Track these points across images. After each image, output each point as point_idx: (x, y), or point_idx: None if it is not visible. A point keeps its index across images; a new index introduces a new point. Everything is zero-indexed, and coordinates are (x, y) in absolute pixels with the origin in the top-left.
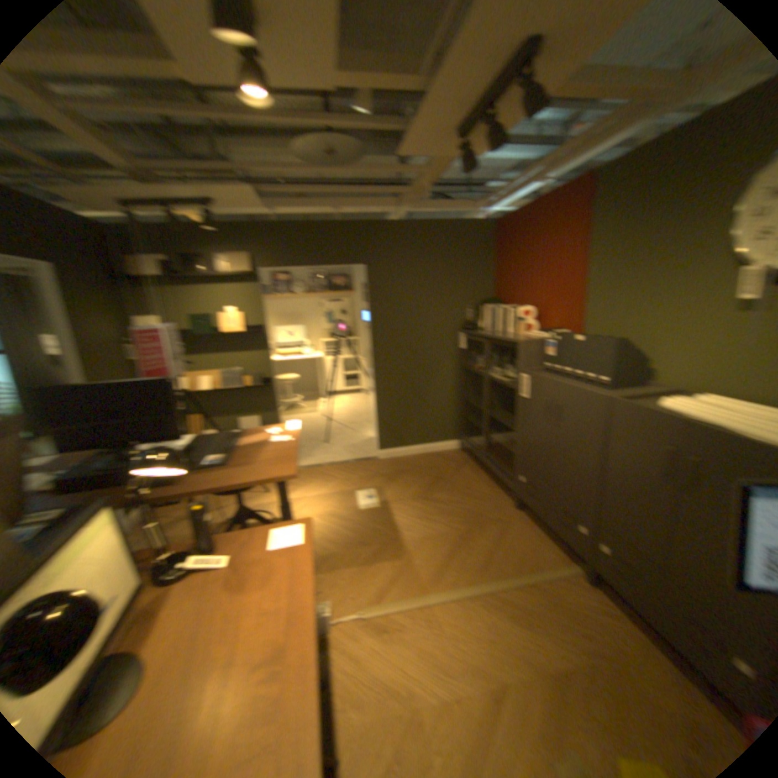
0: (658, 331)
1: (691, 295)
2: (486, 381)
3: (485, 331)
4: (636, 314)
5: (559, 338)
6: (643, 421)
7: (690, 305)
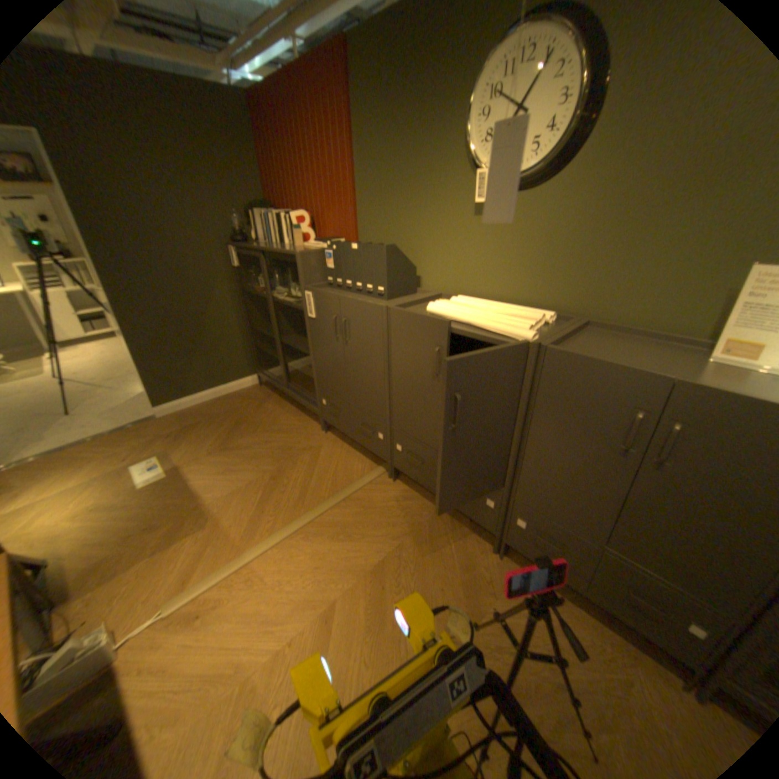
0: (420, 238)
1: (442, 199)
2: (272, 303)
3: (259, 243)
4: (401, 220)
5: (336, 248)
6: (415, 328)
7: (442, 210)
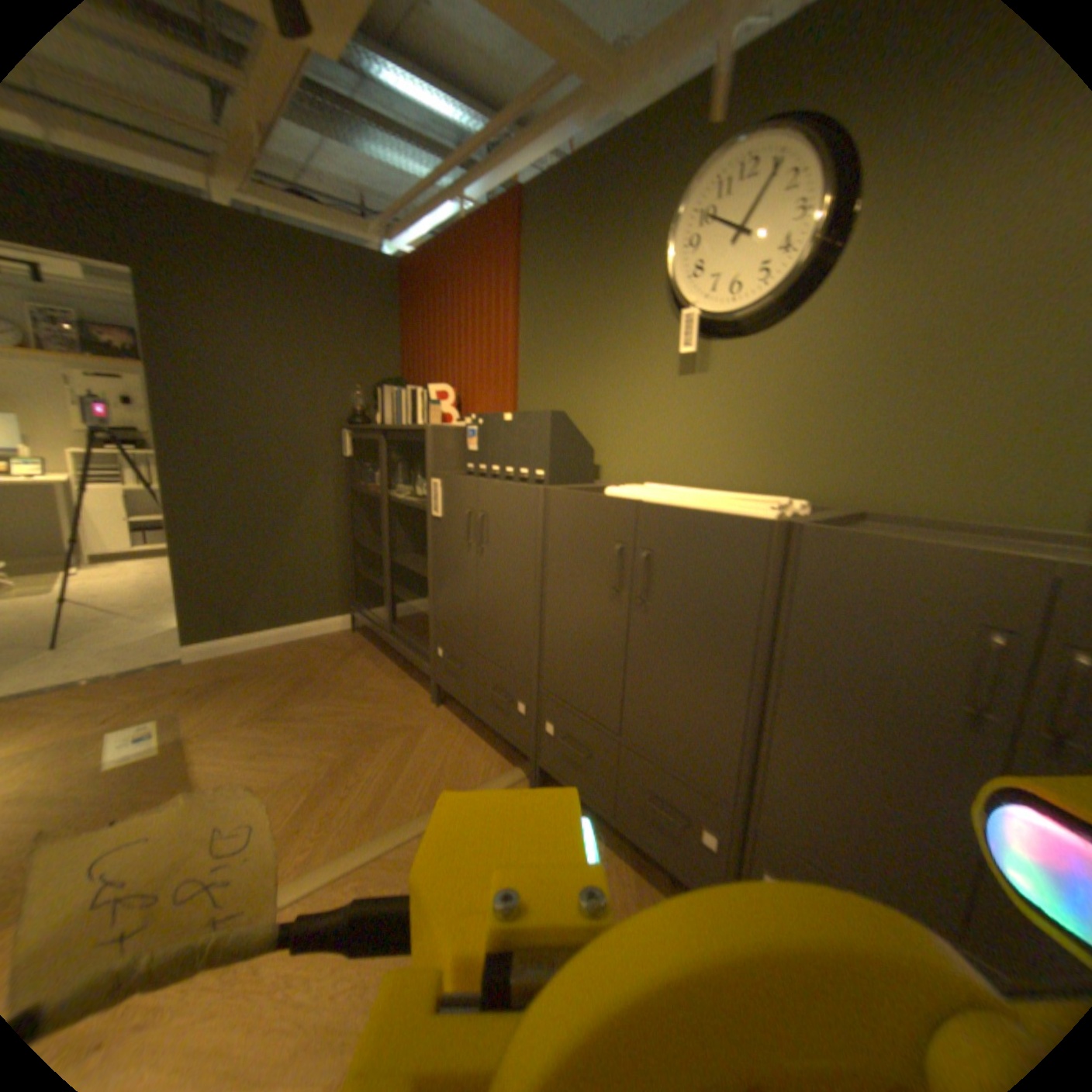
0: (601, 412)
1: (634, 358)
2: (386, 506)
3: (383, 426)
4: (576, 390)
5: (482, 421)
6: (585, 517)
7: (633, 372)
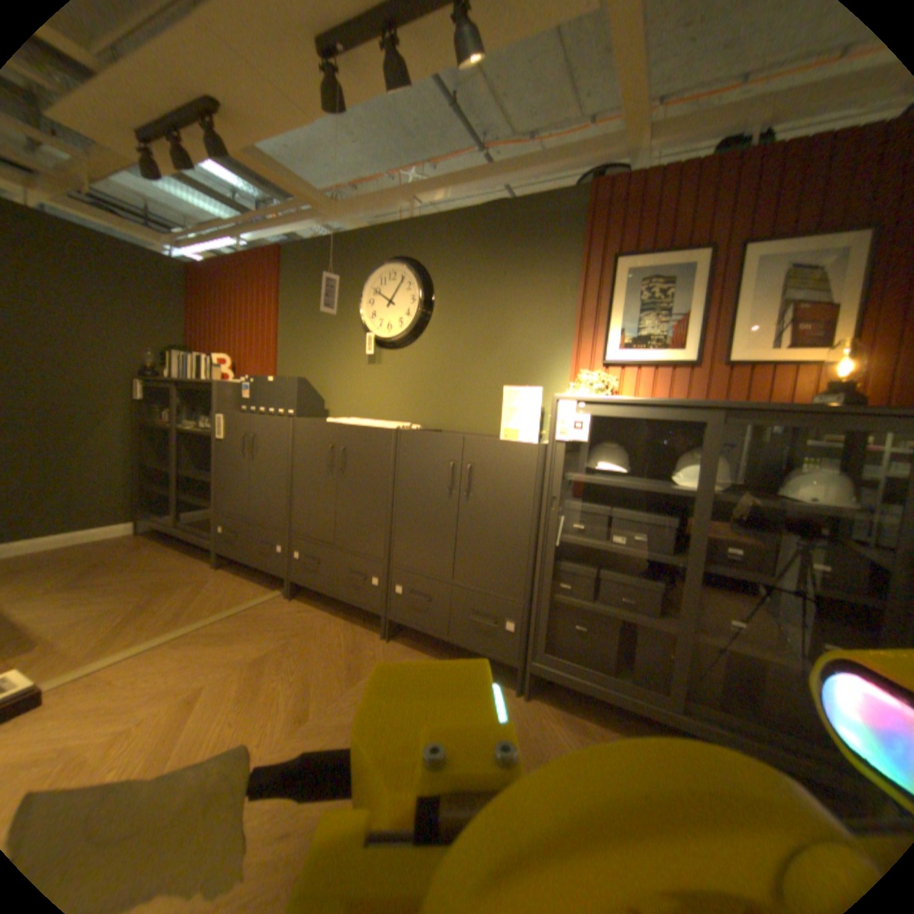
0: (329, 378)
1: (346, 351)
2: (173, 435)
3: (171, 379)
4: (315, 365)
5: (254, 379)
6: (315, 431)
7: (346, 358)
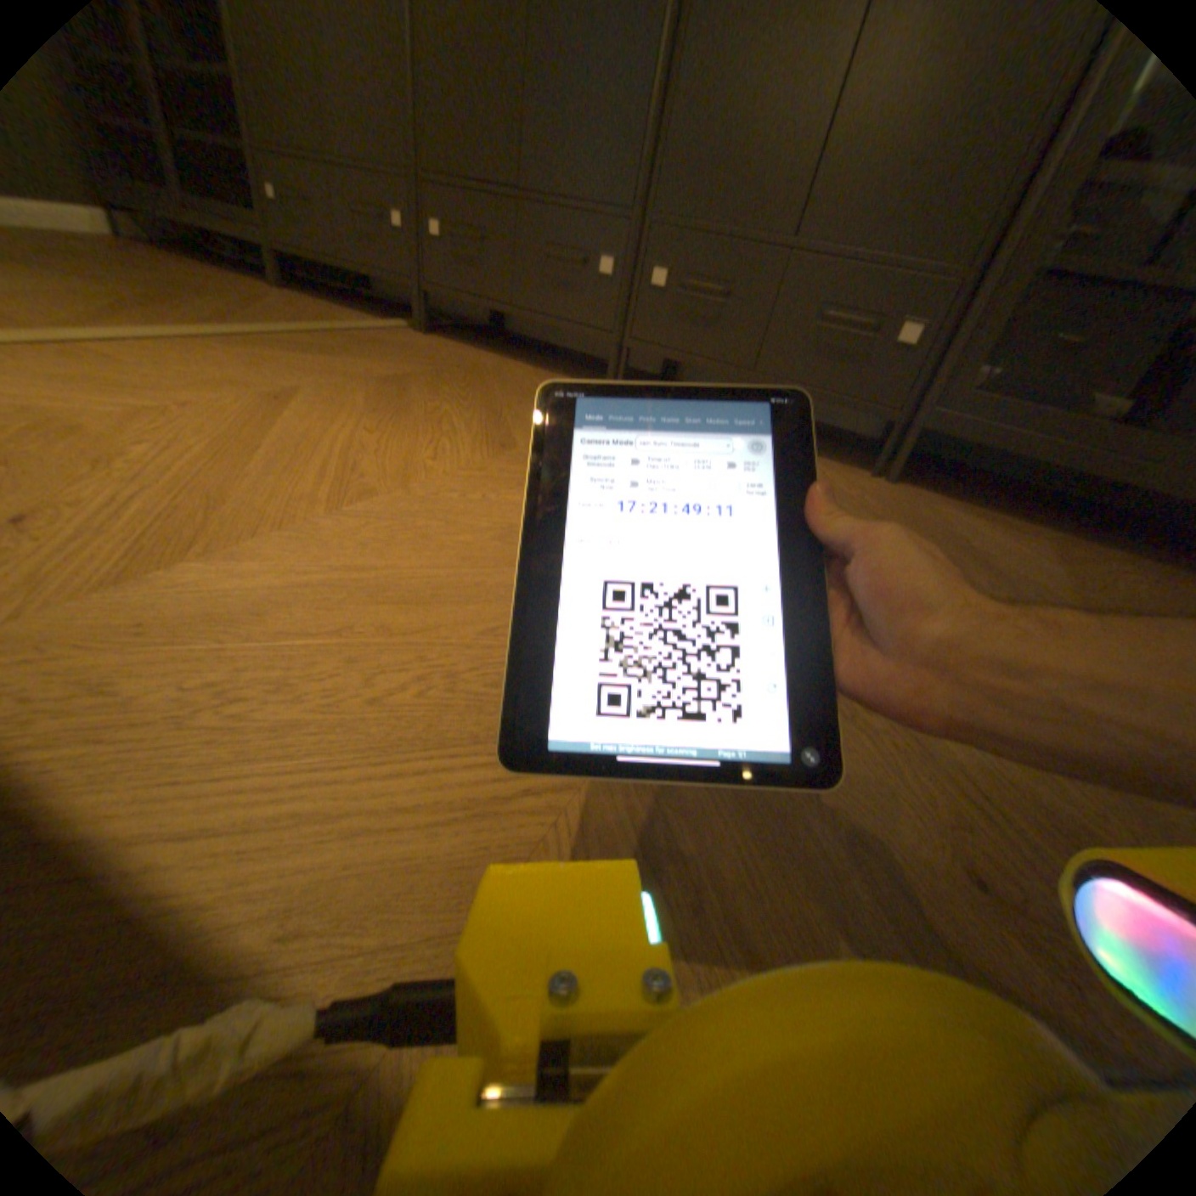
0: None
1: None
2: None
3: None
4: None
5: None
6: None
7: None
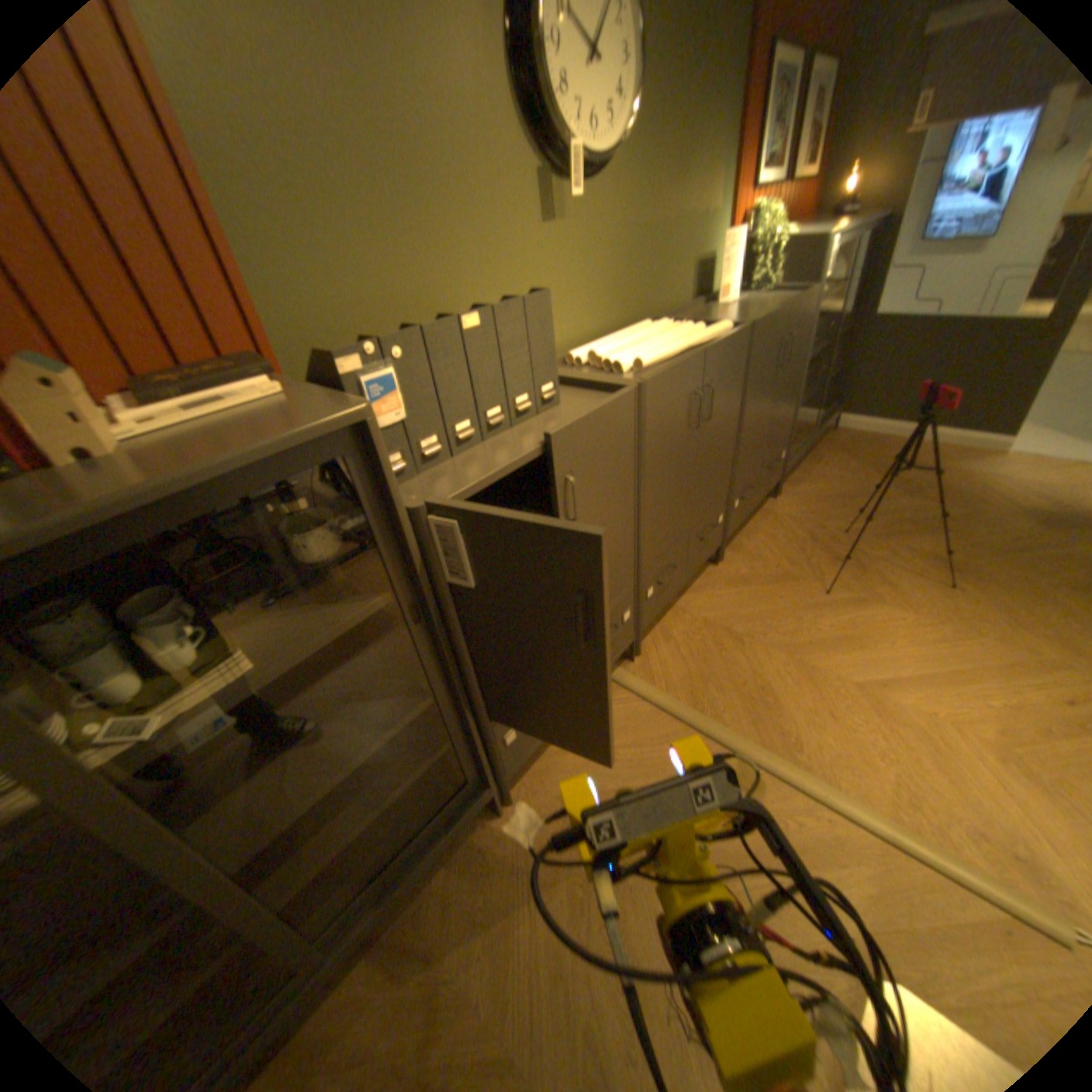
0: (464, 284)
1: (490, 196)
2: None
3: None
4: (410, 252)
5: (402, 350)
6: (675, 387)
7: (493, 218)
